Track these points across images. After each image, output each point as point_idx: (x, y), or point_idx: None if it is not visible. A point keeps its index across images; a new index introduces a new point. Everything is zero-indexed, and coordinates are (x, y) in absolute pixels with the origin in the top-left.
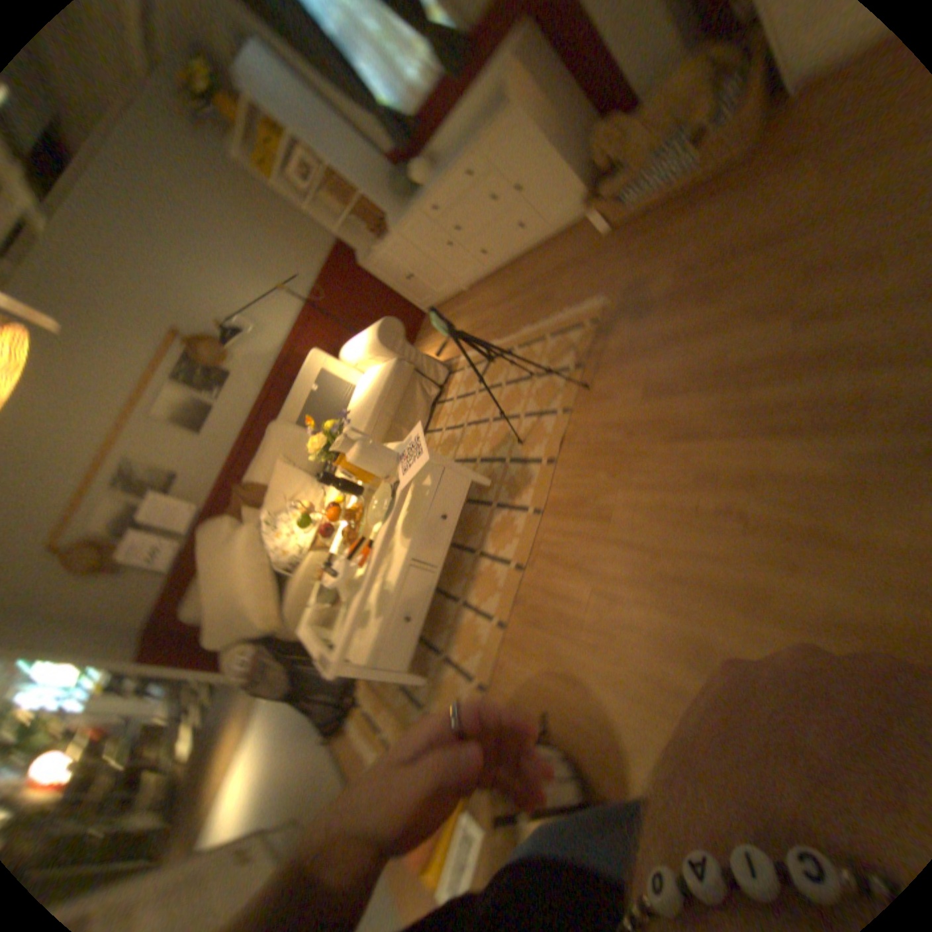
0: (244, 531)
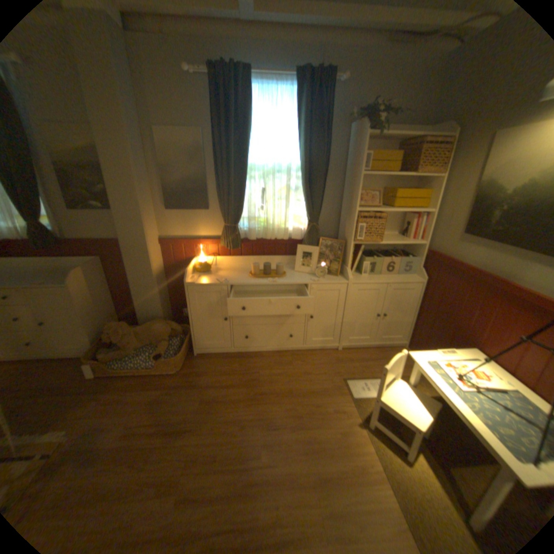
0: None
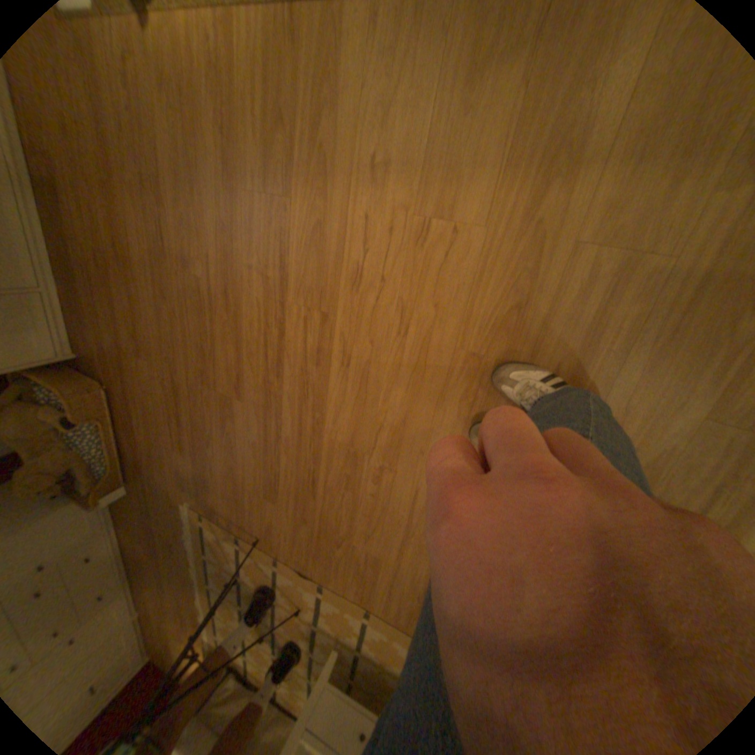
0: None
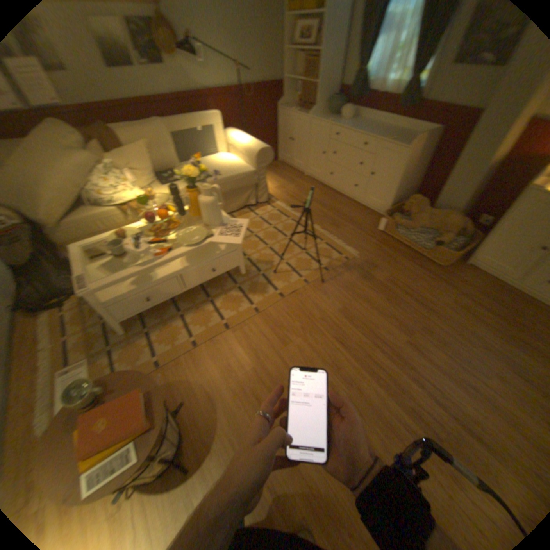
0: (80, 155)
